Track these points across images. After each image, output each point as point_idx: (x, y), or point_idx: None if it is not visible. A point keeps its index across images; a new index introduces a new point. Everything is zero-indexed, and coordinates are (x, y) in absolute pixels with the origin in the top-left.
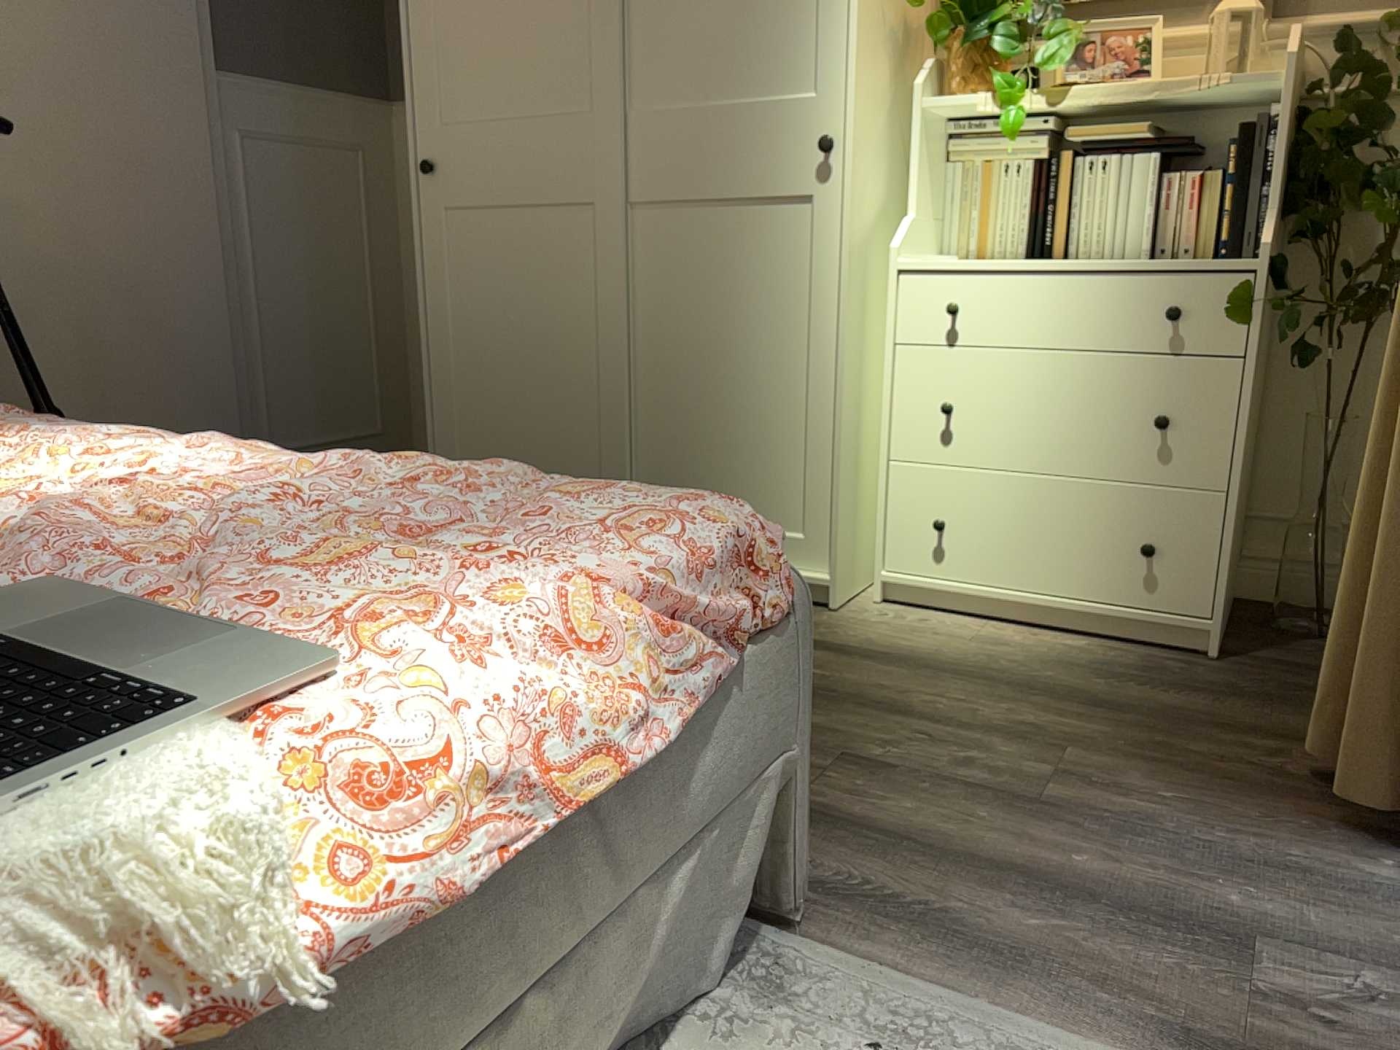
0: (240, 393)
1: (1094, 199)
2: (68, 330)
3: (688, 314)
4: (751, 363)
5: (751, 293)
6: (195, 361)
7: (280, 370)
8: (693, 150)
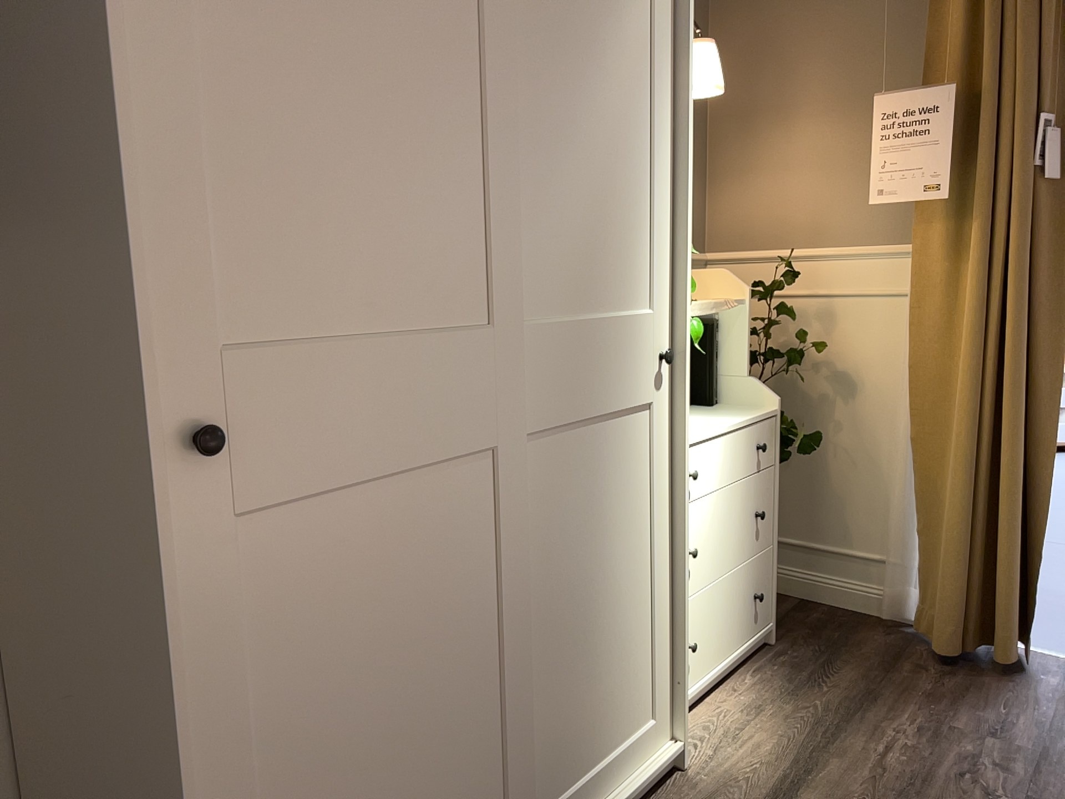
0: None
1: None
2: None
3: (571, 539)
4: (613, 564)
5: (613, 499)
6: None
7: None
8: (576, 369)
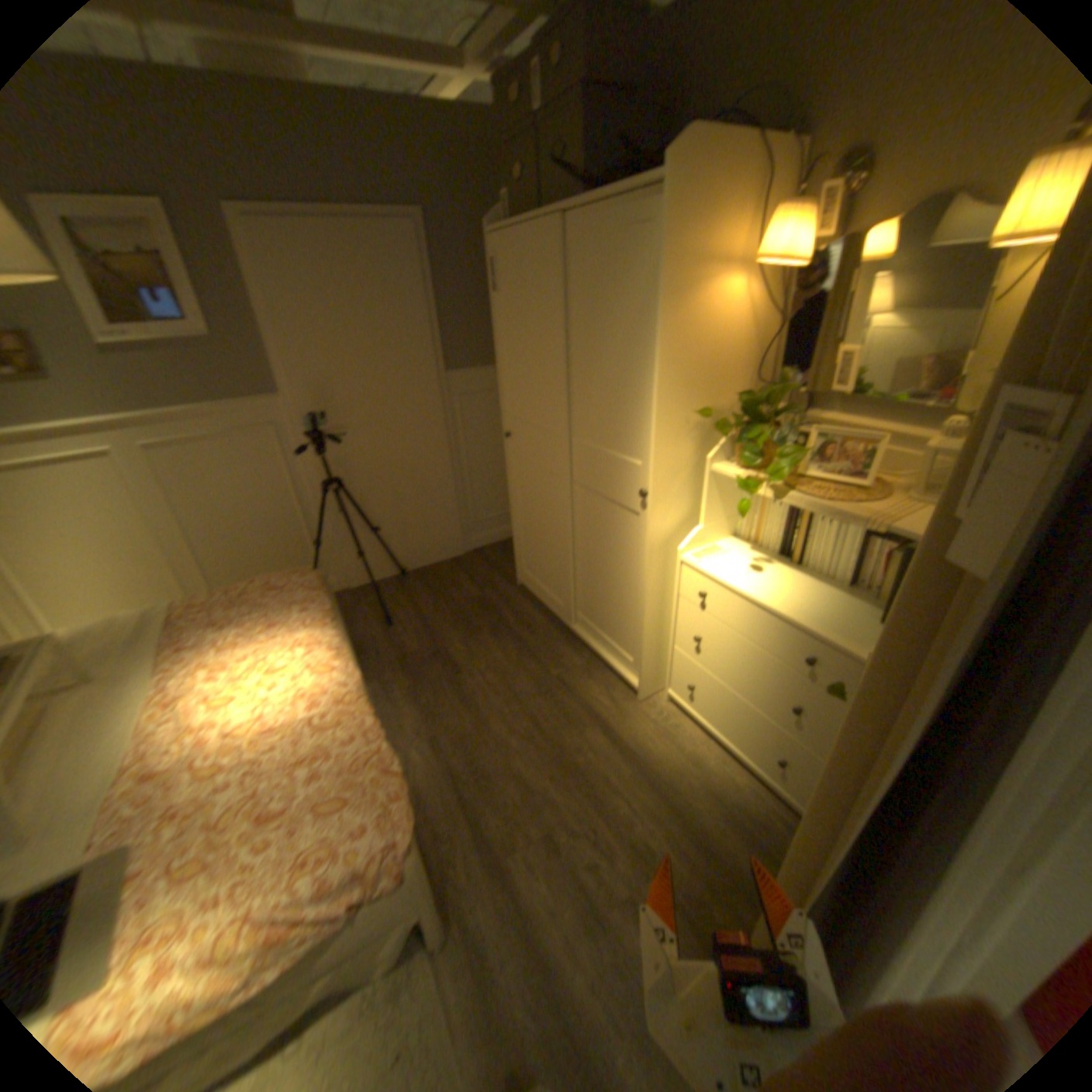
0: (457, 504)
1: (822, 538)
2: (383, 494)
3: (593, 543)
4: (615, 577)
5: (616, 547)
6: (436, 497)
7: (477, 491)
8: (594, 470)
